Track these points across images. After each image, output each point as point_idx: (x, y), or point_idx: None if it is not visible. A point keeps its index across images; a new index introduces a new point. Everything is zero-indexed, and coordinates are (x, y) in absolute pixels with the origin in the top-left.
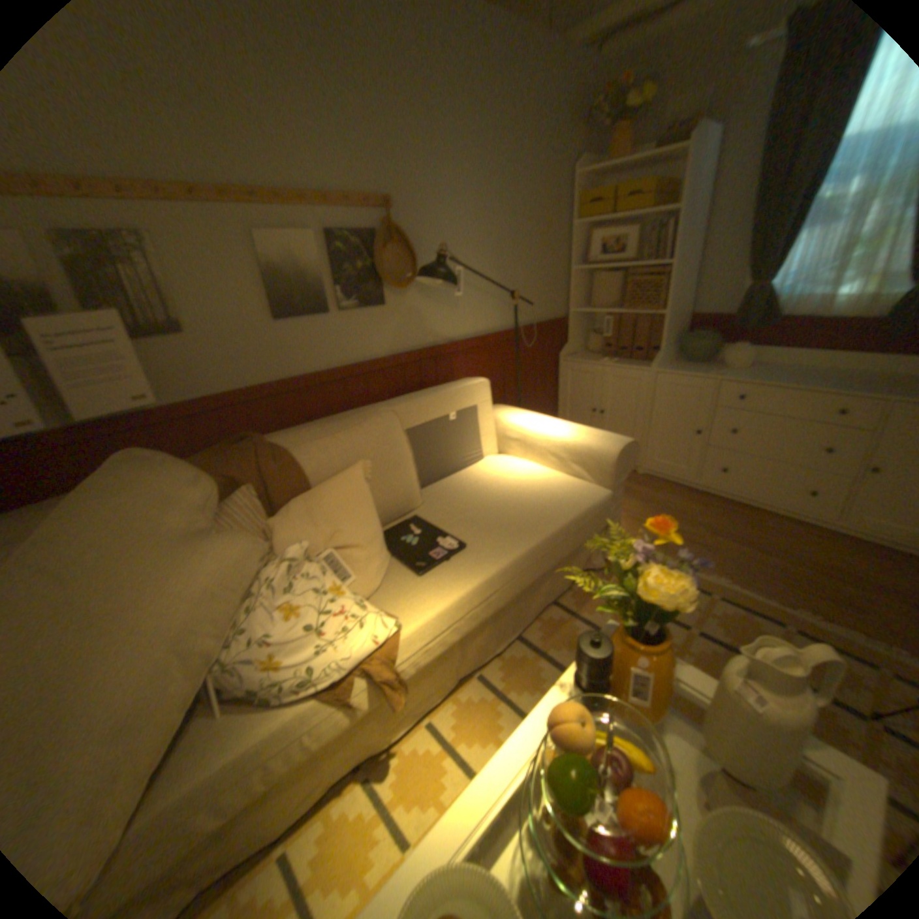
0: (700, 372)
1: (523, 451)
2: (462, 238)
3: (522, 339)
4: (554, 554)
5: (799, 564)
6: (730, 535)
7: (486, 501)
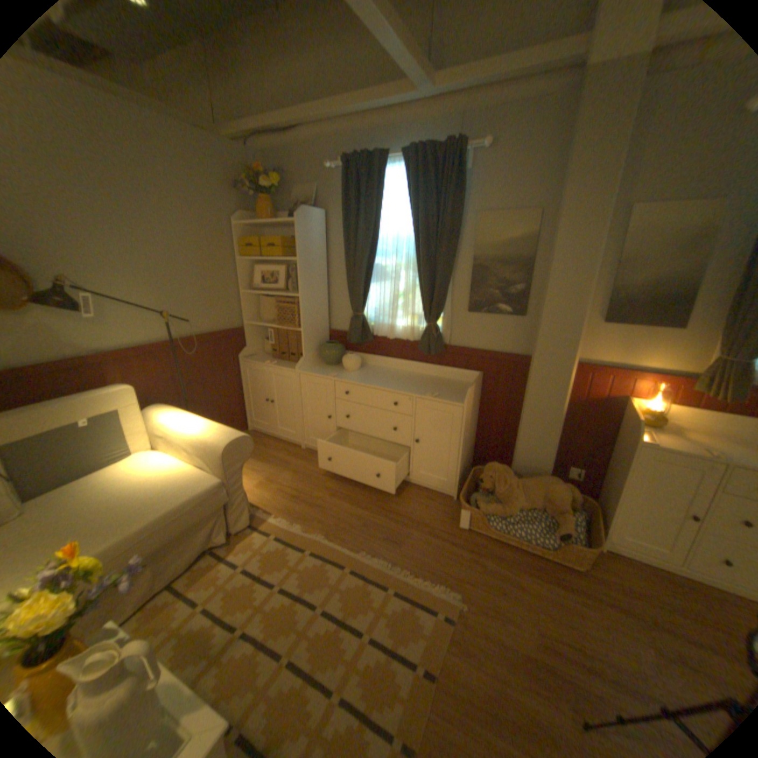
0: (325, 374)
1: (160, 448)
2: (102, 267)
3: (192, 346)
4: (134, 551)
5: (376, 513)
6: (342, 495)
7: (90, 505)
